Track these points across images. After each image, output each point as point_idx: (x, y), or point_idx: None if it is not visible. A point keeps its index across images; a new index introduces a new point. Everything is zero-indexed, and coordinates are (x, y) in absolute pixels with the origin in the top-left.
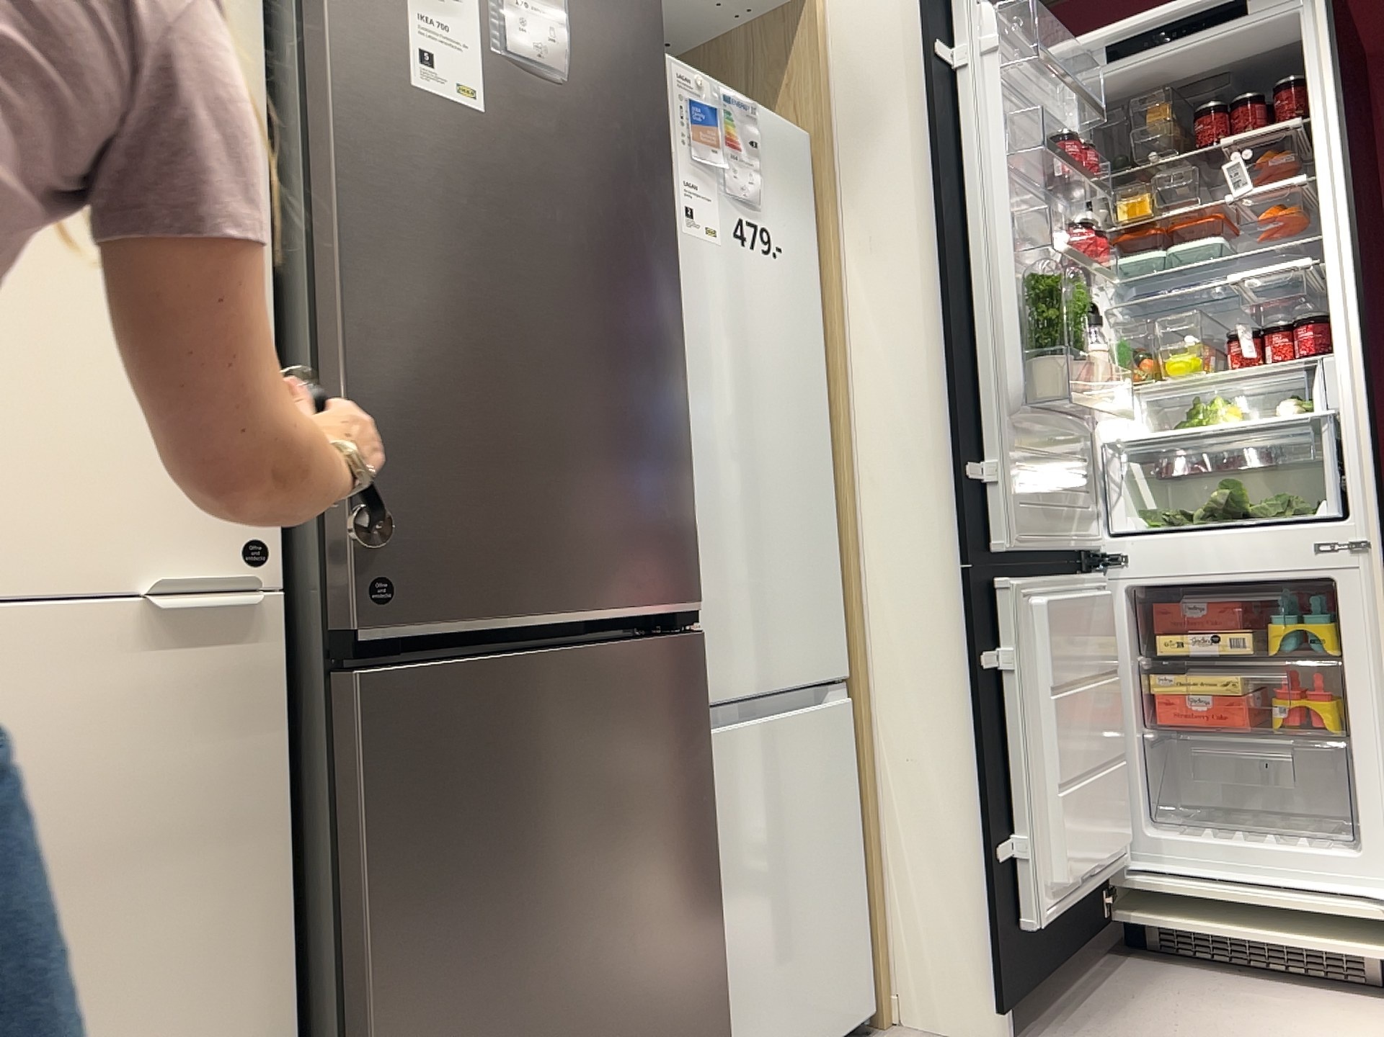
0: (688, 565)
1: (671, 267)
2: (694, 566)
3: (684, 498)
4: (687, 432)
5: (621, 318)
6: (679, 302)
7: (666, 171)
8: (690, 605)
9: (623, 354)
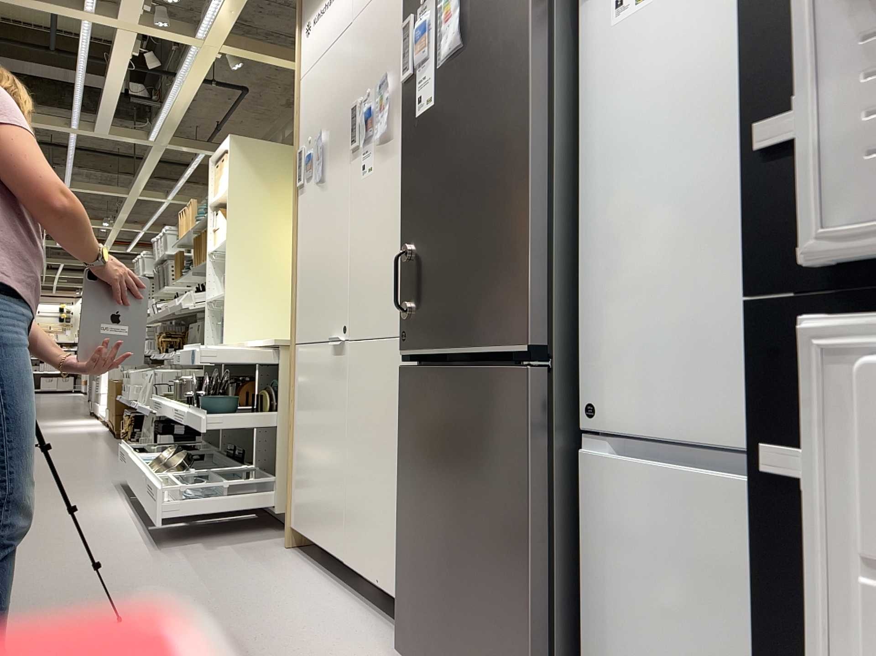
0: (523, 320)
1: (524, 102)
2: (528, 320)
3: (523, 271)
4: (528, 221)
5: (487, 165)
6: (529, 124)
7: (525, 31)
8: (524, 348)
9: (487, 187)
